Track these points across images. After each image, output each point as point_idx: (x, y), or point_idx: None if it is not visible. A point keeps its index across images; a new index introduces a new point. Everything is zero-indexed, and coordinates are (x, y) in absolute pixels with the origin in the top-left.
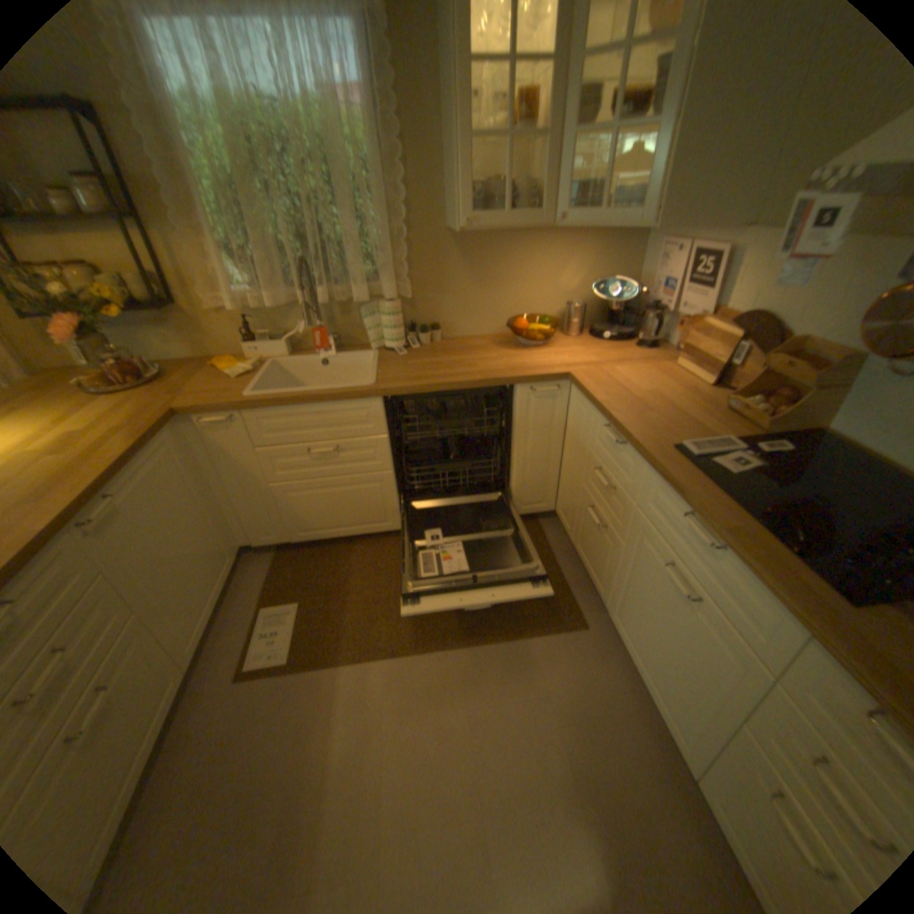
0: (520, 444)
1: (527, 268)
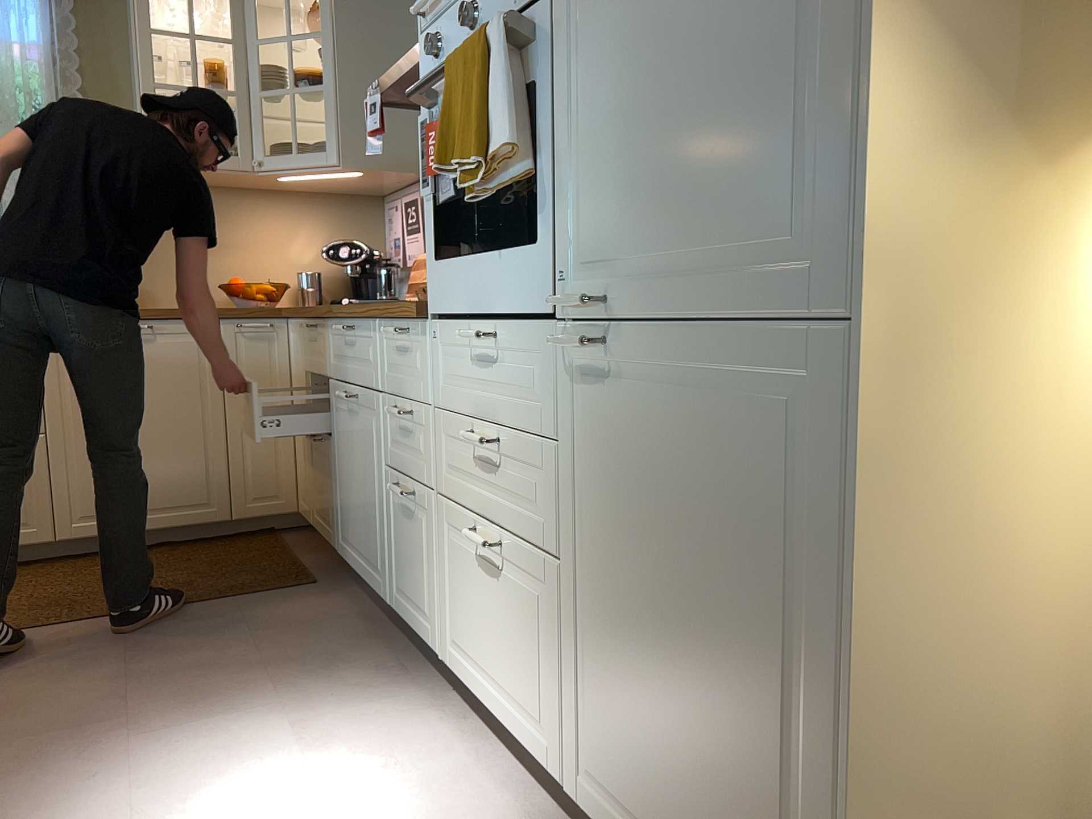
0: (233, 400)
1: (246, 233)
